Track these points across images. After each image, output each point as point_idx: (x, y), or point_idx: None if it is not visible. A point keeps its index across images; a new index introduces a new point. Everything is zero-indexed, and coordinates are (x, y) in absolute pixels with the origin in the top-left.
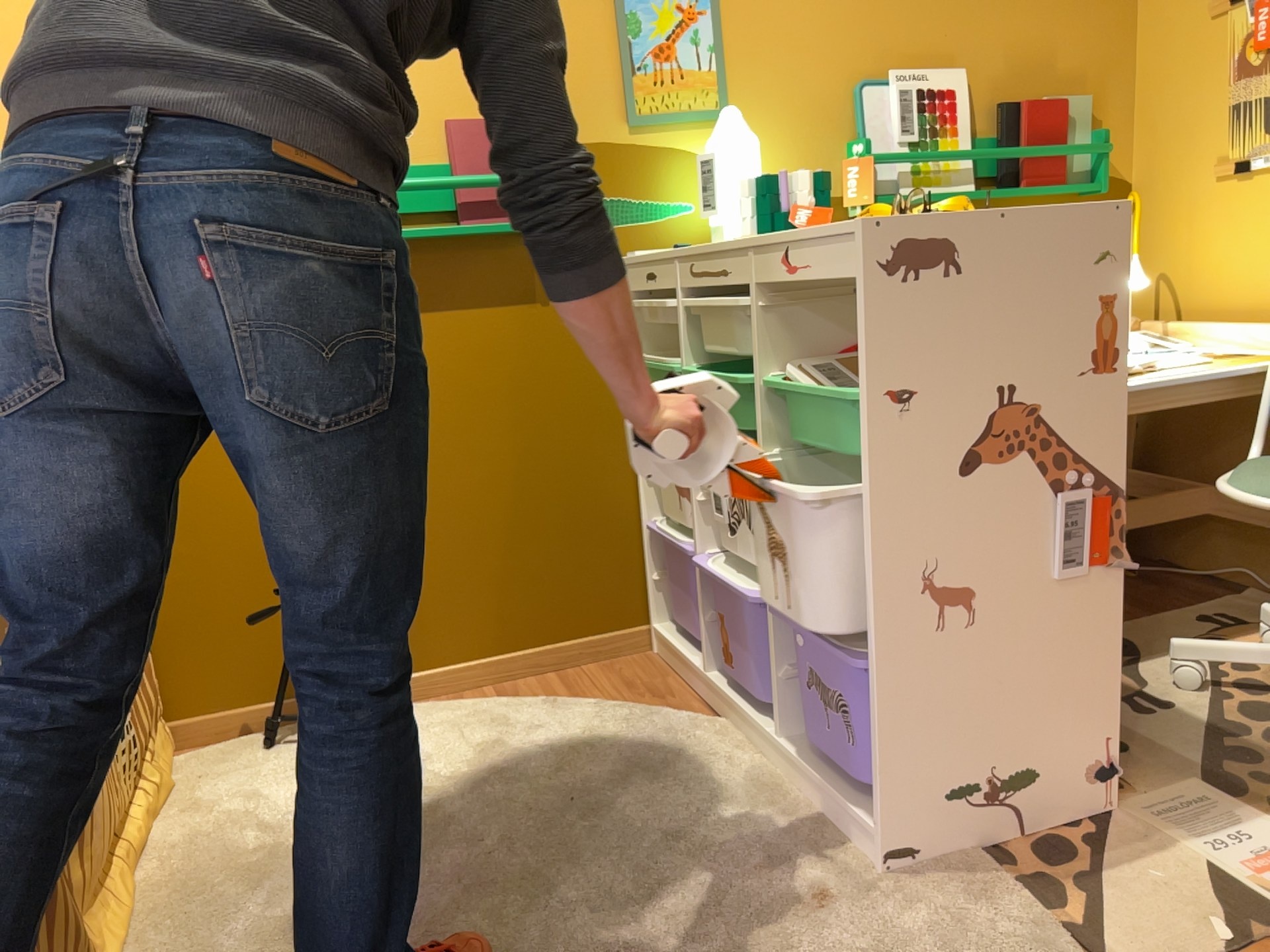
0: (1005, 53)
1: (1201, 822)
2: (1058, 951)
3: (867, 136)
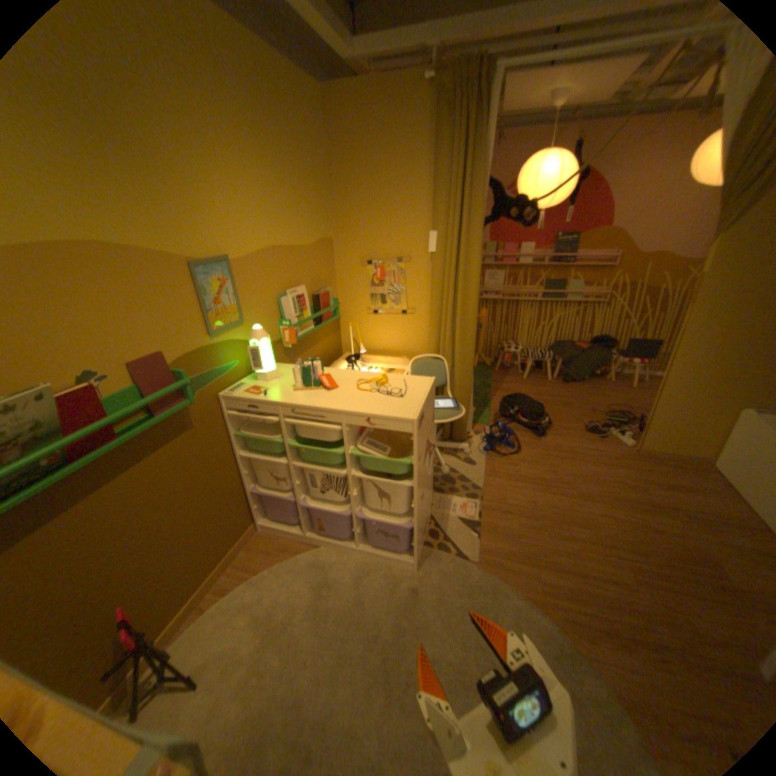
0: (311, 276)
1: (444, 504)
2: (459, 561)
3: (285, 316)
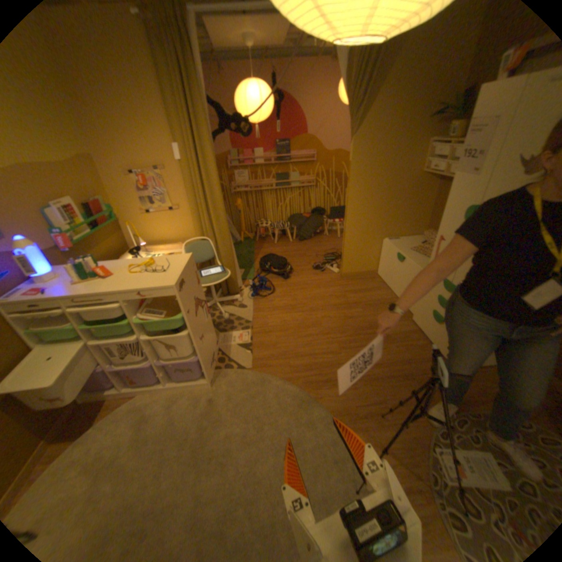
0: (73, 188)
1: (226, 339)
2: (239, 371)
3: (53, 225)
